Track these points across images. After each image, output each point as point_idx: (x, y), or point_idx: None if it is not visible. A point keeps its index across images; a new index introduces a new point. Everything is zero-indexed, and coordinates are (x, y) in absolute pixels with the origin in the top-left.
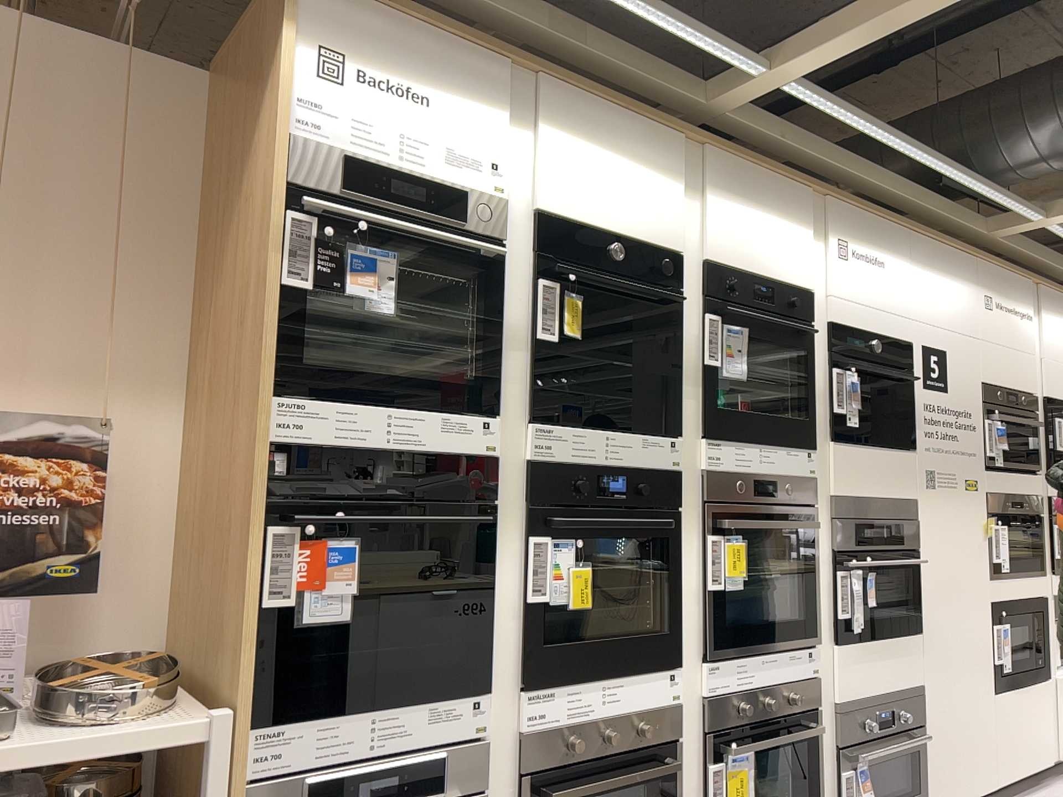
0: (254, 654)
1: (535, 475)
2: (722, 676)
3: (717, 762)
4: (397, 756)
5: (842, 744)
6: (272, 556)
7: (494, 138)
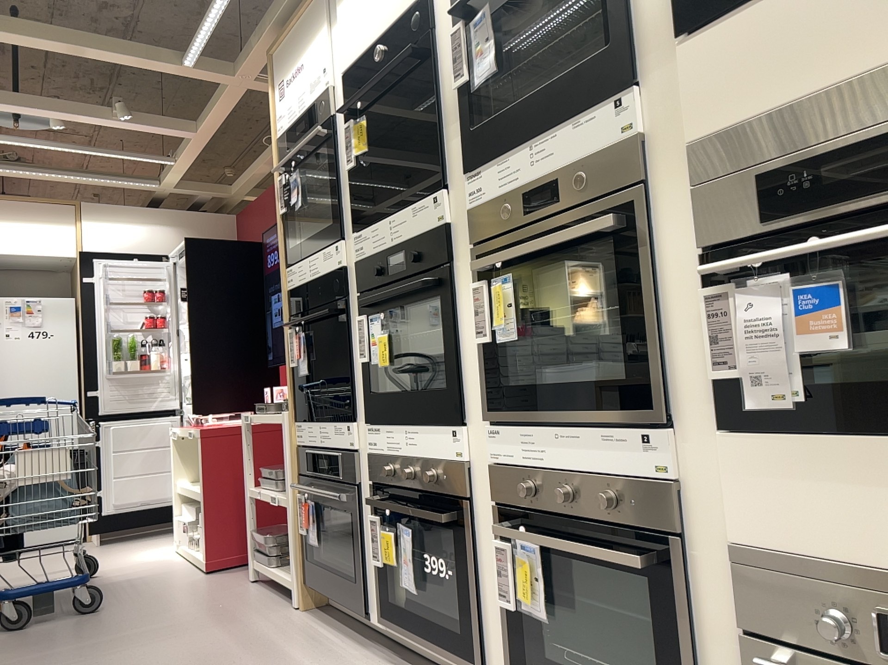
0: (289, 388)
1: (357, 270)
2: (504, 444)
3: (505, 542)
4: (332, 451)
5: (746, 630)
6: (288, 343)
7: (321, 52)
